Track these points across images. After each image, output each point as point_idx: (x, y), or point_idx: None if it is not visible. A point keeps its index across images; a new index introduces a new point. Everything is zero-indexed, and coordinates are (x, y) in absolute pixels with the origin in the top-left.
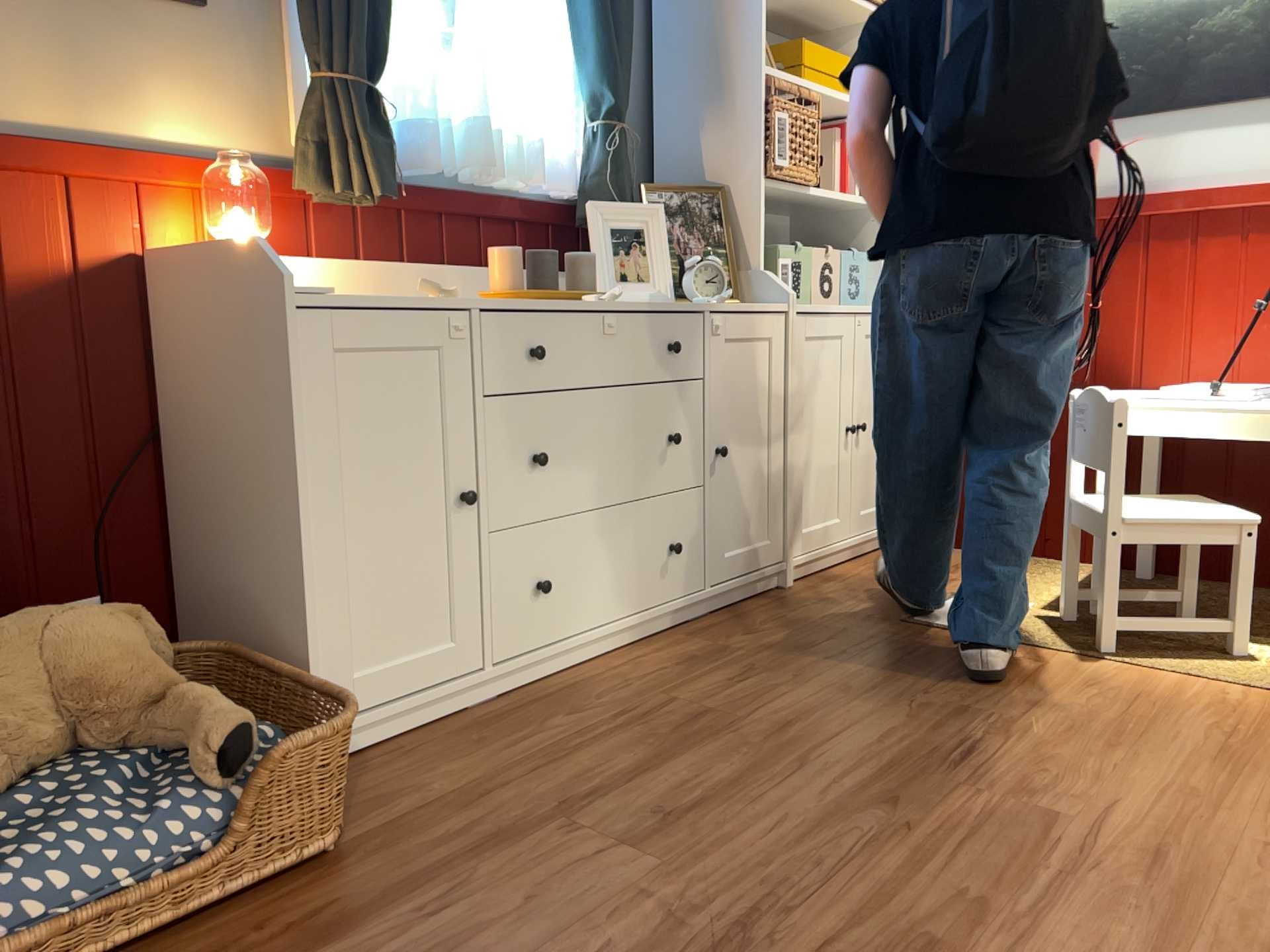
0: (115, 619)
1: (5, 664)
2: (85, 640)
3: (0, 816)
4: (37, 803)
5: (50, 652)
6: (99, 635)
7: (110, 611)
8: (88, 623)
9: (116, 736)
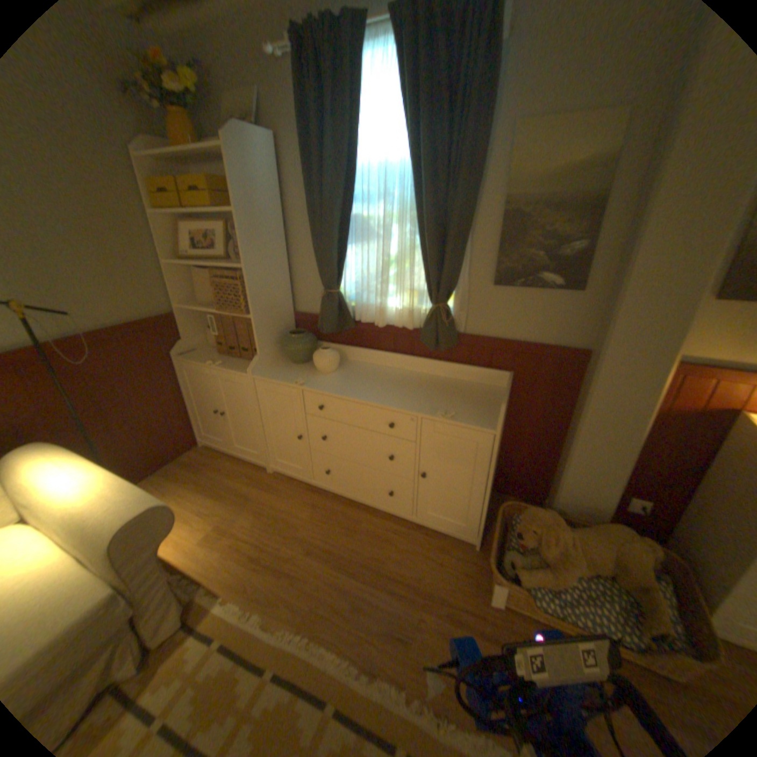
0: (645, 553)
1: (606, 548)
2: (632, 556)
3: (585, 585)
4: (596, 591)
5: (619, 553)
6: (637, 558)
7: (646, 546)
8: (636, 551)
9: (627, 586)
